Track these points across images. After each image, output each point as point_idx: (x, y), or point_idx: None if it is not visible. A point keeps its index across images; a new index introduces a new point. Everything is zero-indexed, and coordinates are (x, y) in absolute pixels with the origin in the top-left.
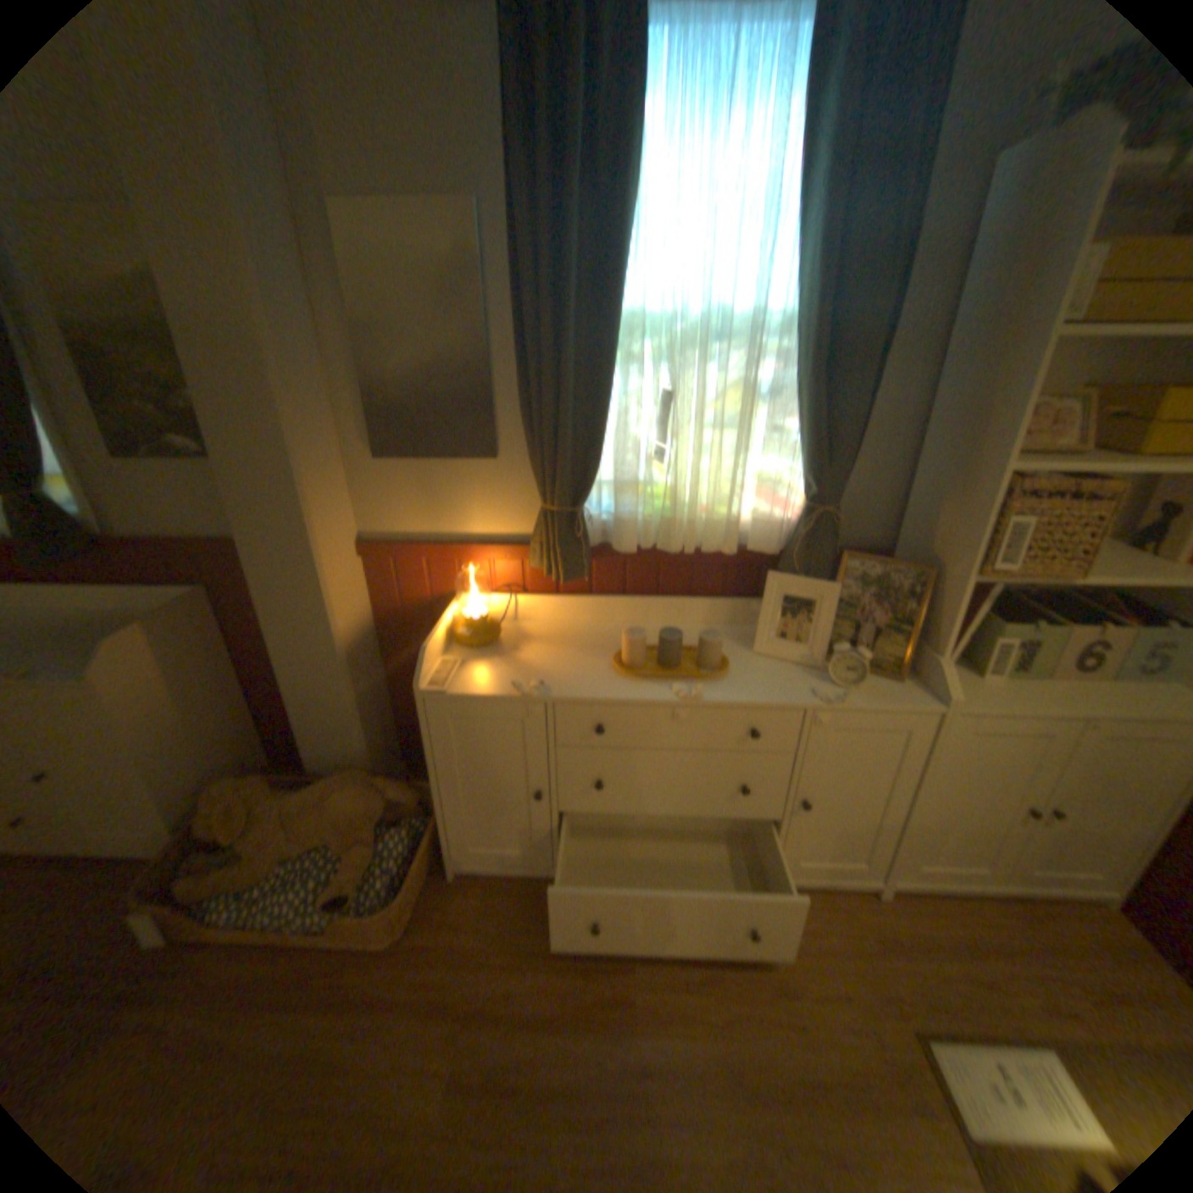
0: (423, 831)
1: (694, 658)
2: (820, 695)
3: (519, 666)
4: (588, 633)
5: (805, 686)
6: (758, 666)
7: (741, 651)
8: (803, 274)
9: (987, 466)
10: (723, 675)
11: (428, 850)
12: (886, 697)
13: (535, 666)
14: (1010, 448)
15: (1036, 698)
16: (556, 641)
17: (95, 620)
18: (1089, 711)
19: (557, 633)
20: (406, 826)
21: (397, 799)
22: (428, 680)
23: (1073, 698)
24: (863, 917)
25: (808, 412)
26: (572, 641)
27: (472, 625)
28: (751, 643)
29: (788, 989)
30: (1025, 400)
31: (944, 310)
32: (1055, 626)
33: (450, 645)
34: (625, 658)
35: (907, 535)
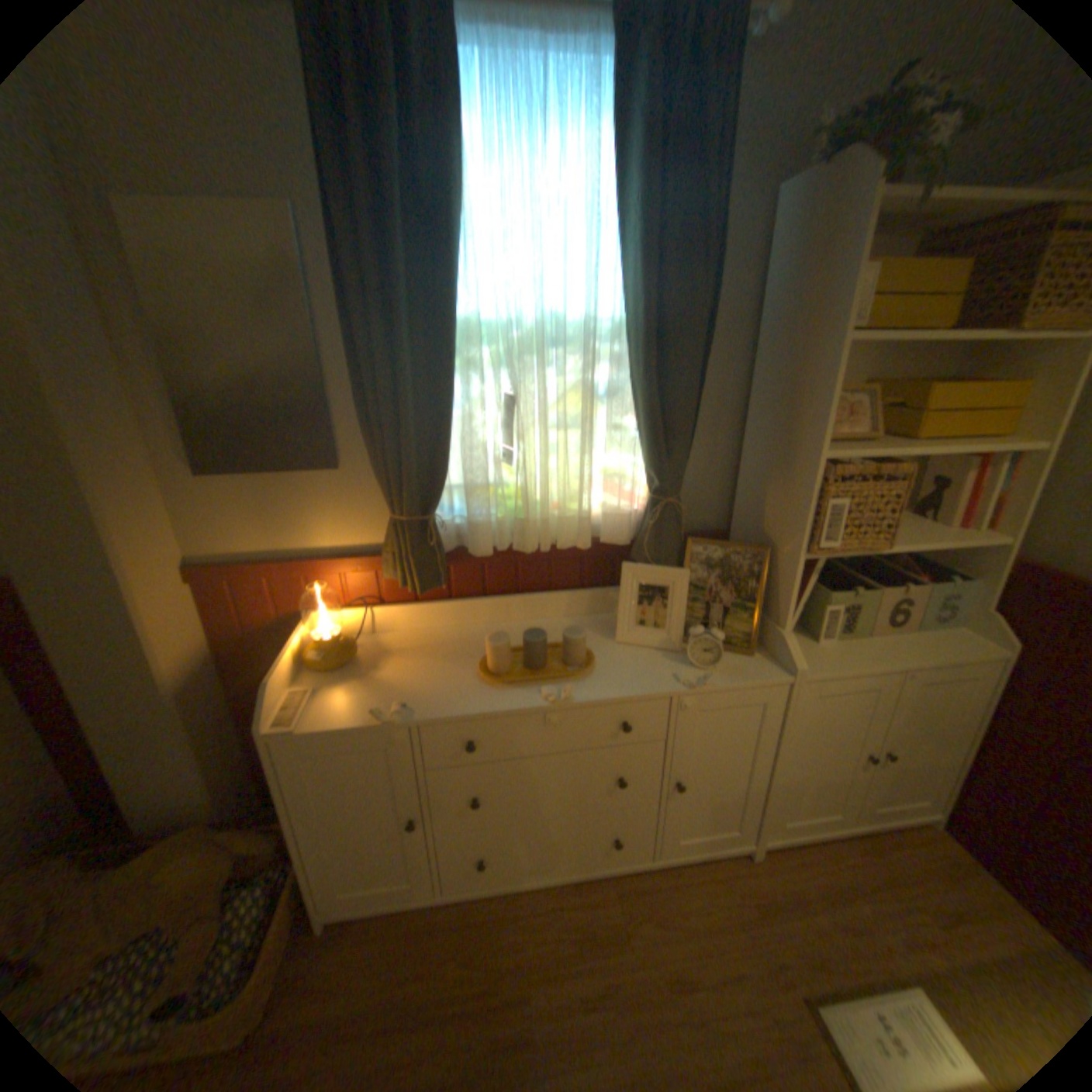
0: (282, 881)
1: (560, 654)
2: (682, 679)
3: (378, 686)
4: (451, 639)
5: (667, 671)
6: (622, 655)
7: (604, 641)
8: (627, 284)
9: (803, 455)
10: (589, 670)
11: (290, 903)
12: (741, 672)
13: (396, 684)
14: (821, 438)
15: (863, 656)
16: (418, 651)
17: None
18: (906, 663)
19: (419, 642)
20: (261, 880)
21: (248, 851)
22: (273, 717)
23: (892, 652)
24: (741, 882)
25: (644, 411)
26: (435, 649)
27: (322, 647)
28: (613, 631)
29: (683, 979)
30: (830, 396)
31: (750, 317)
32: (869, 590)
33: (300, 670)
34: (490, 664)
35: (739, 517)
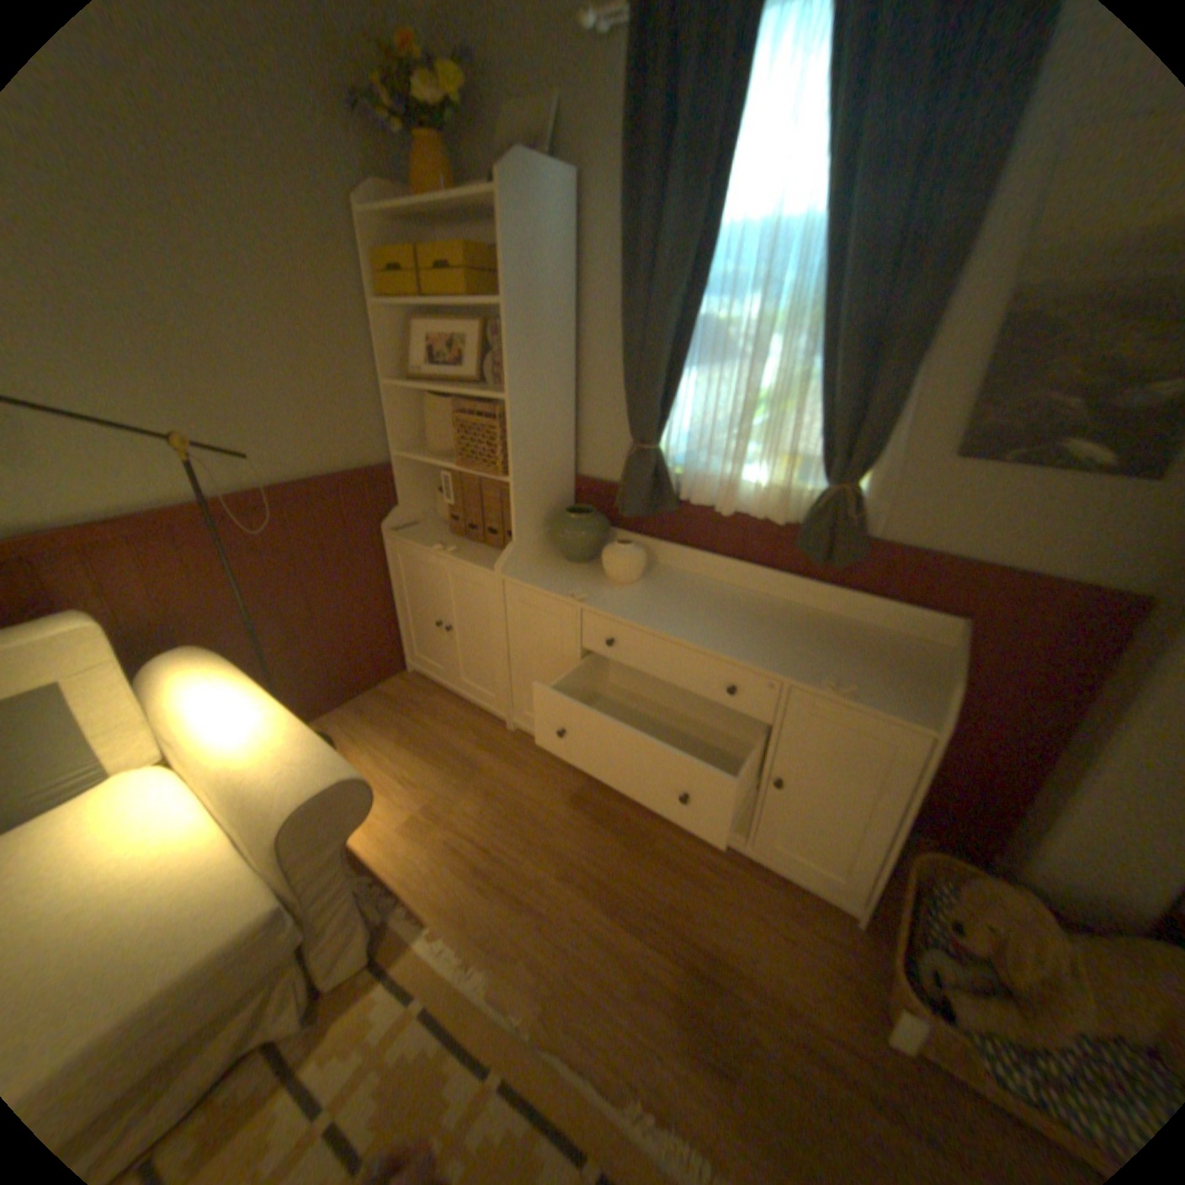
0: None
1: None
2: None
3: None
4: None
5: None
6: None
7: None
8: None
9: None
10: None
11: None
12: None
13: None
14: None
15: None
16: None
17: (822, 618)
18: None
19: None
20: None
21: None
22: None
23: None
24: None
25: None
26: None
27: None
28: None
29: None
30: None
31: None
32: None
33: None
34: None
35: None
